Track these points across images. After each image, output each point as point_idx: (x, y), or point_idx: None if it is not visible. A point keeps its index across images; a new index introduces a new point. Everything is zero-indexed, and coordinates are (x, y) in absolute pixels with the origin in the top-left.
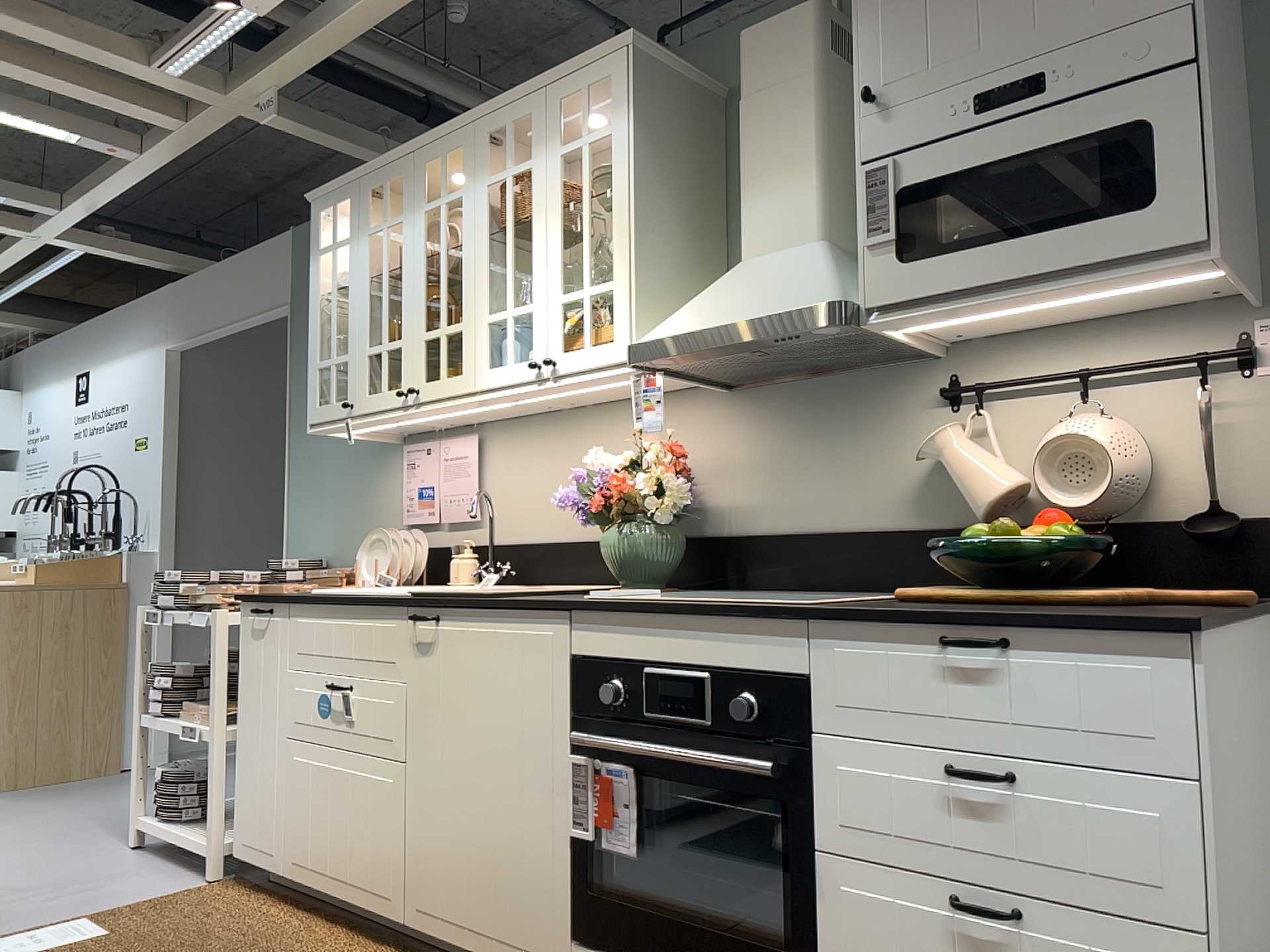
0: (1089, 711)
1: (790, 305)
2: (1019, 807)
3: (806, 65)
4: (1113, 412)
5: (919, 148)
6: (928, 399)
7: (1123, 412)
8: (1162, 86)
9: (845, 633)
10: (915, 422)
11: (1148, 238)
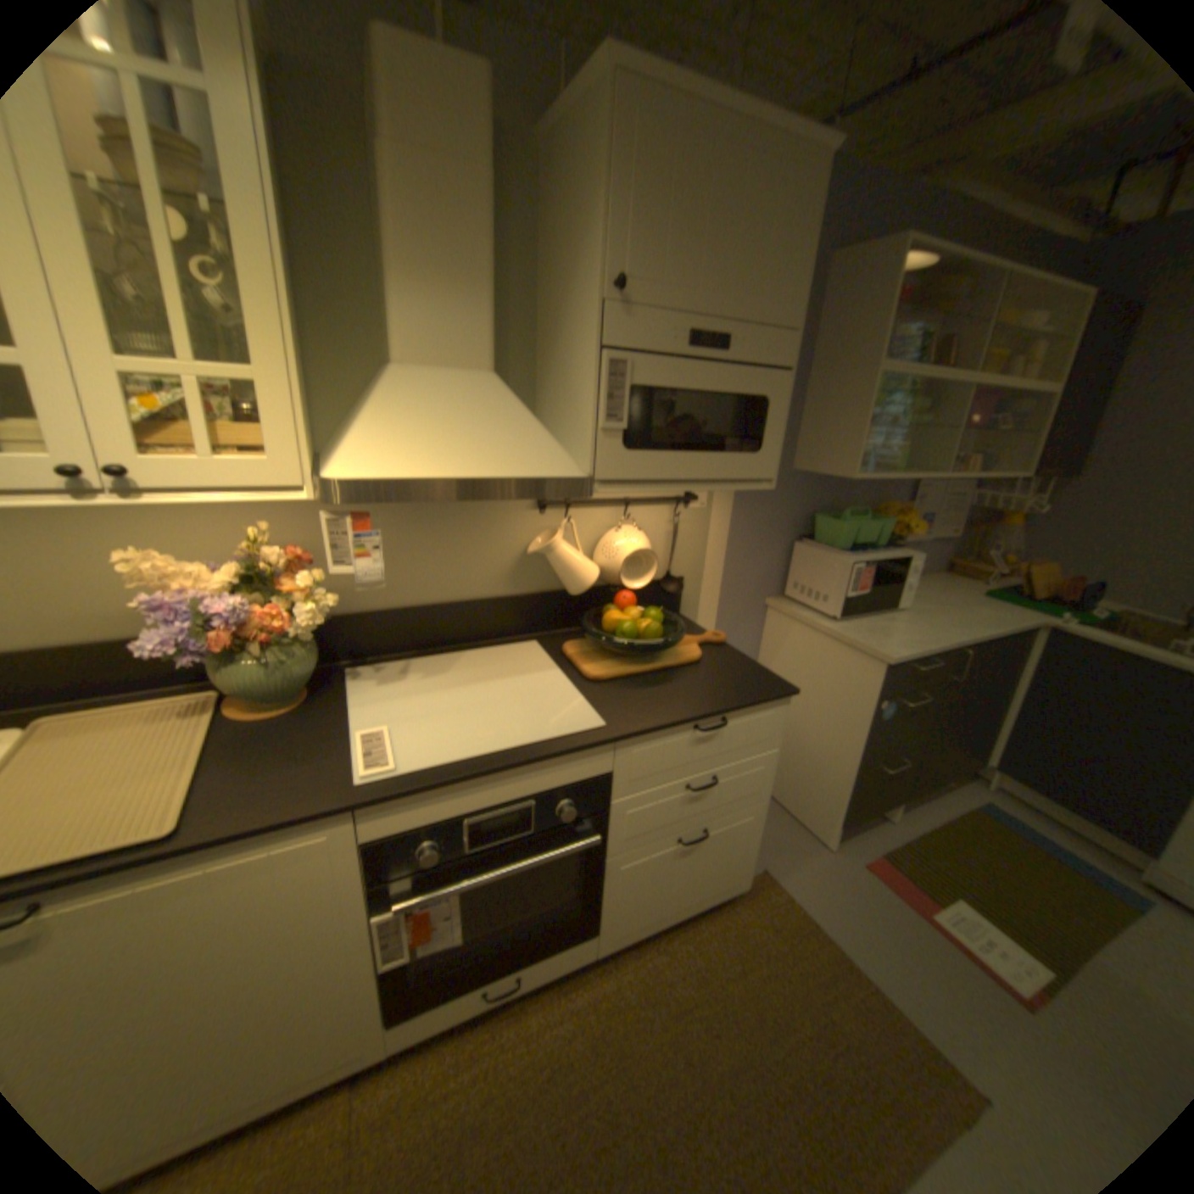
0: (750, 738)
1: (541, 469)
2: (715, 789)
3: (481, 148)
4: (631, 522)
5: (642, 348)
6: (525, 503)
7: (639, 524)
8: (781, 378)
9: (640, 740)
10: (514, 519)
11: (756, 471)
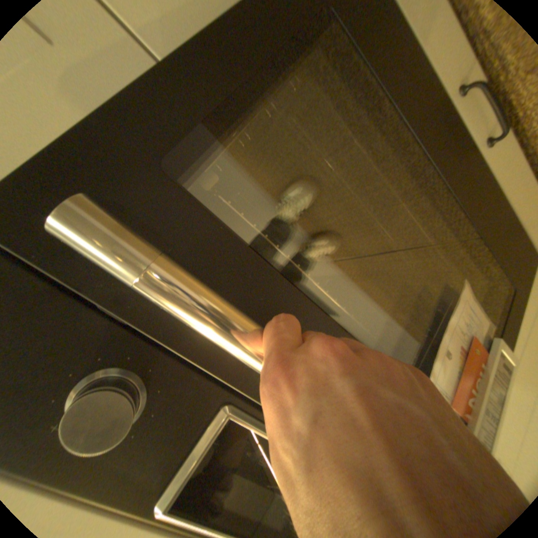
0: None
1: None
2: None
3: None
4: None
5: None
6: None
7: None
8: None
9: None
10: None
11: None
